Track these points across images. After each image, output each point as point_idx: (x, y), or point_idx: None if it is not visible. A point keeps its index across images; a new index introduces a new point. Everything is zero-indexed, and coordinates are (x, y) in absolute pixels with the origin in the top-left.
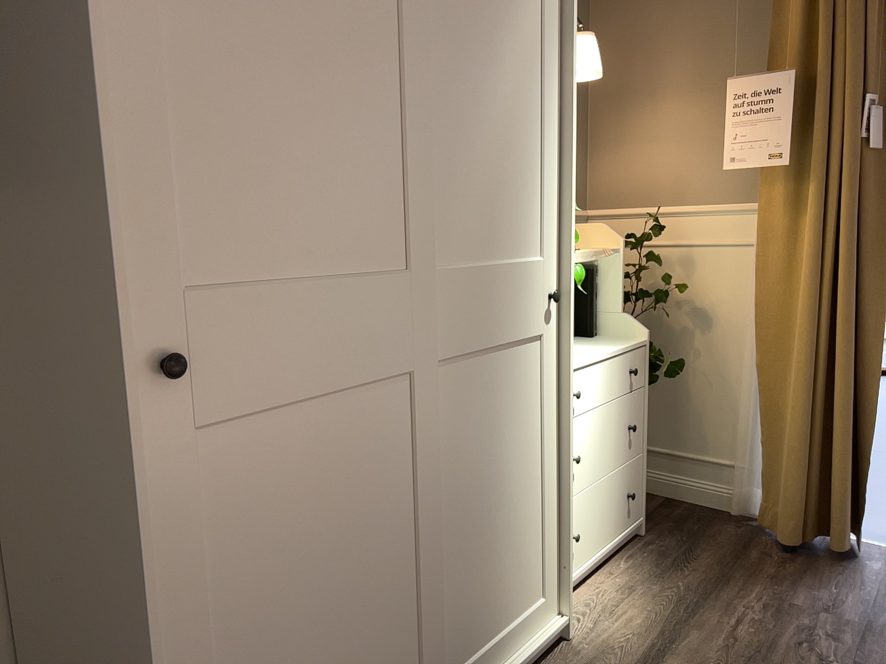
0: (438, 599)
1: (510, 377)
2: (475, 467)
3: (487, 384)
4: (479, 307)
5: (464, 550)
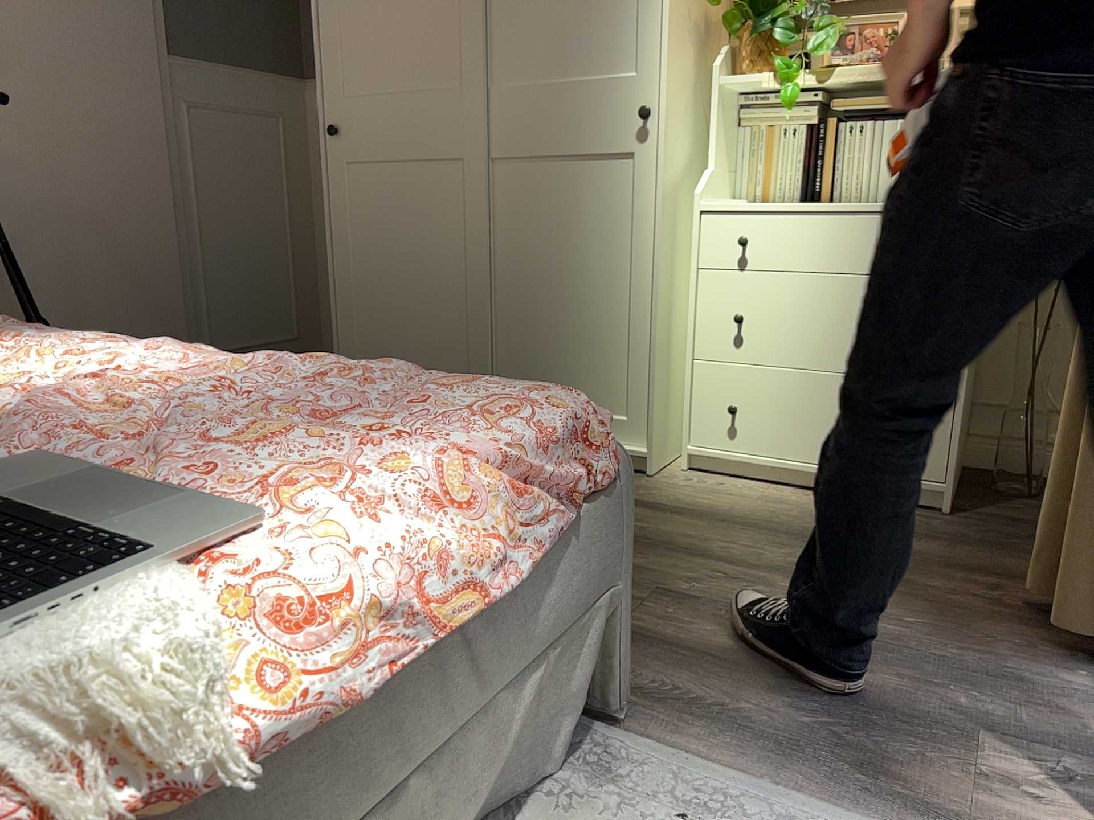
0: (477, 344)
1: (587, 192)
2: (537, 263)
3: (555, 192)
4: (542, 118)
5: (524, 330)
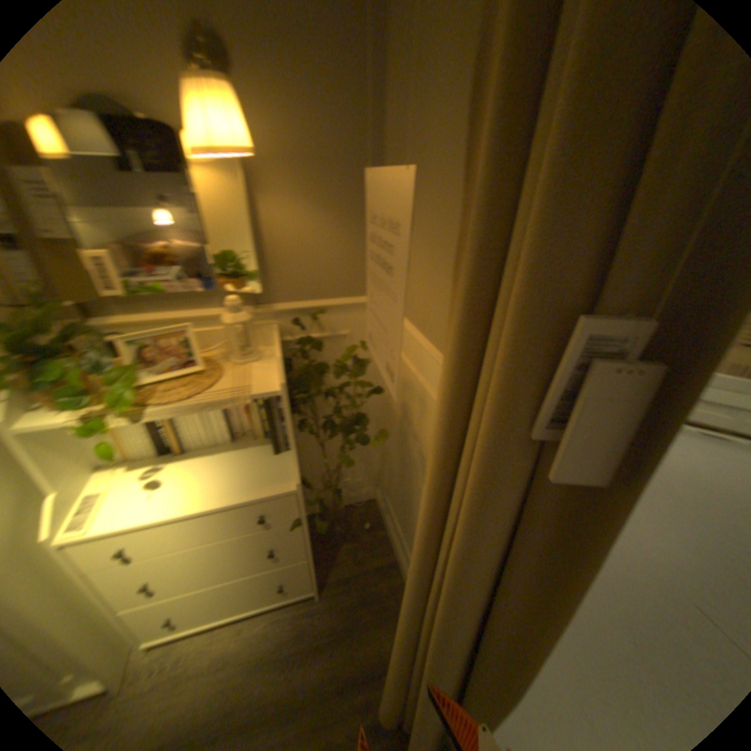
0: None
1: None
2: None
3: None
4: None
5: None
